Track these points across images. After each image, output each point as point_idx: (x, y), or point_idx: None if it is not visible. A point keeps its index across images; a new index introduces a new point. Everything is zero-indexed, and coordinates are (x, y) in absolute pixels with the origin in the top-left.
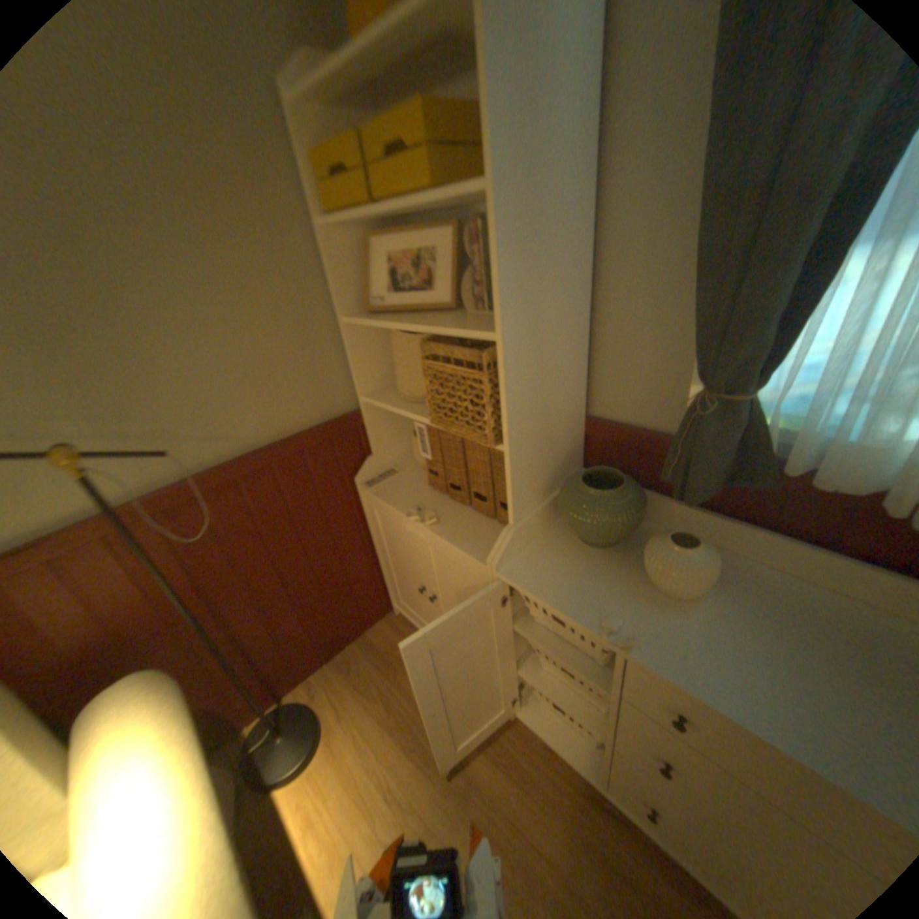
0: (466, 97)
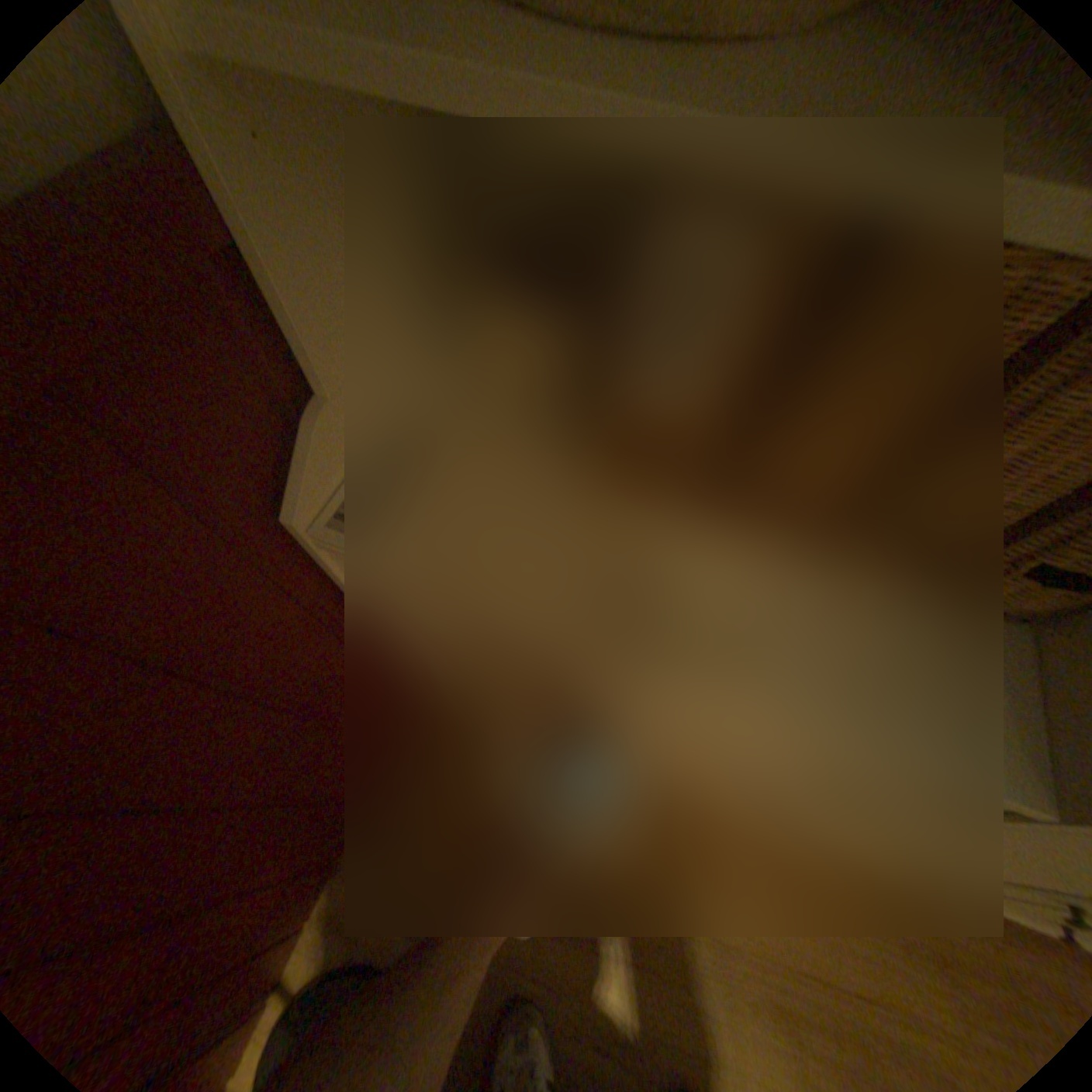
0: None
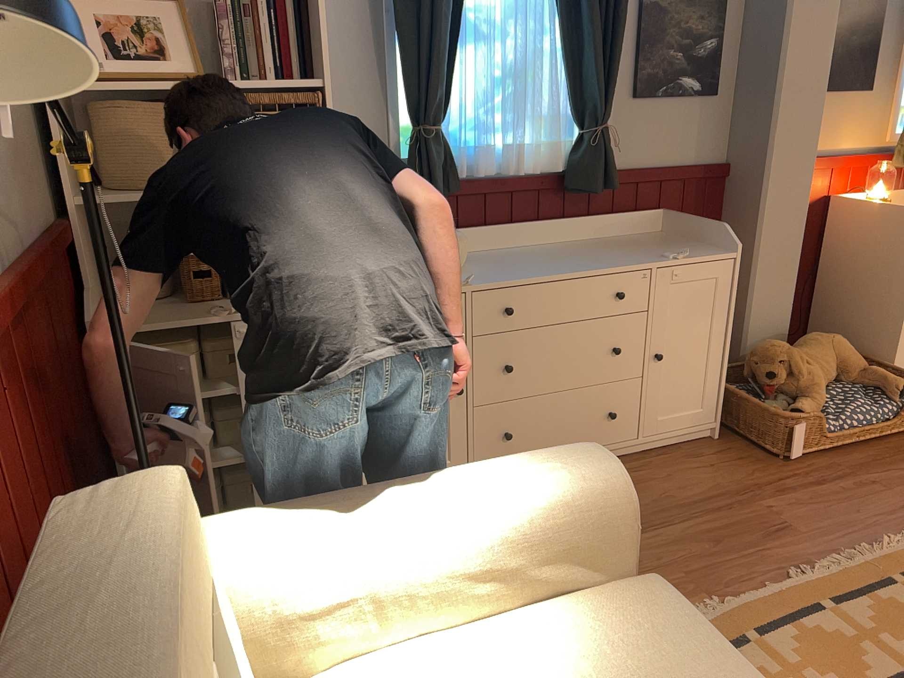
0: None
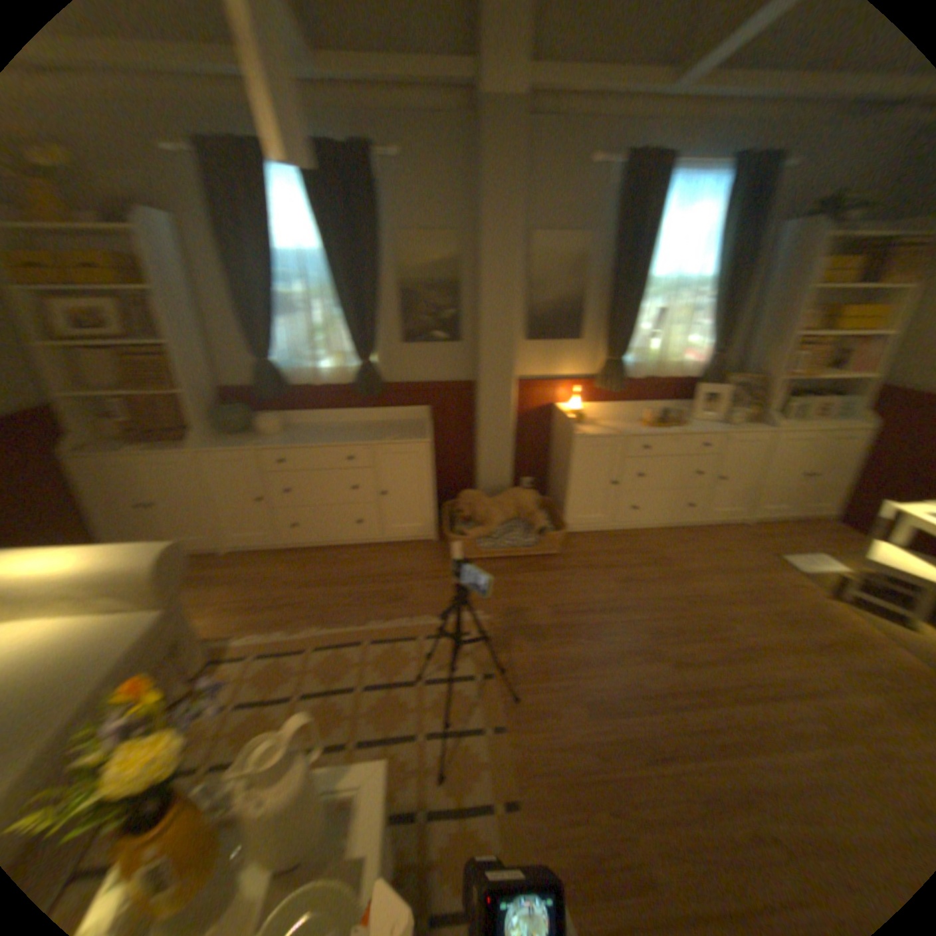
0: (130, 258)
